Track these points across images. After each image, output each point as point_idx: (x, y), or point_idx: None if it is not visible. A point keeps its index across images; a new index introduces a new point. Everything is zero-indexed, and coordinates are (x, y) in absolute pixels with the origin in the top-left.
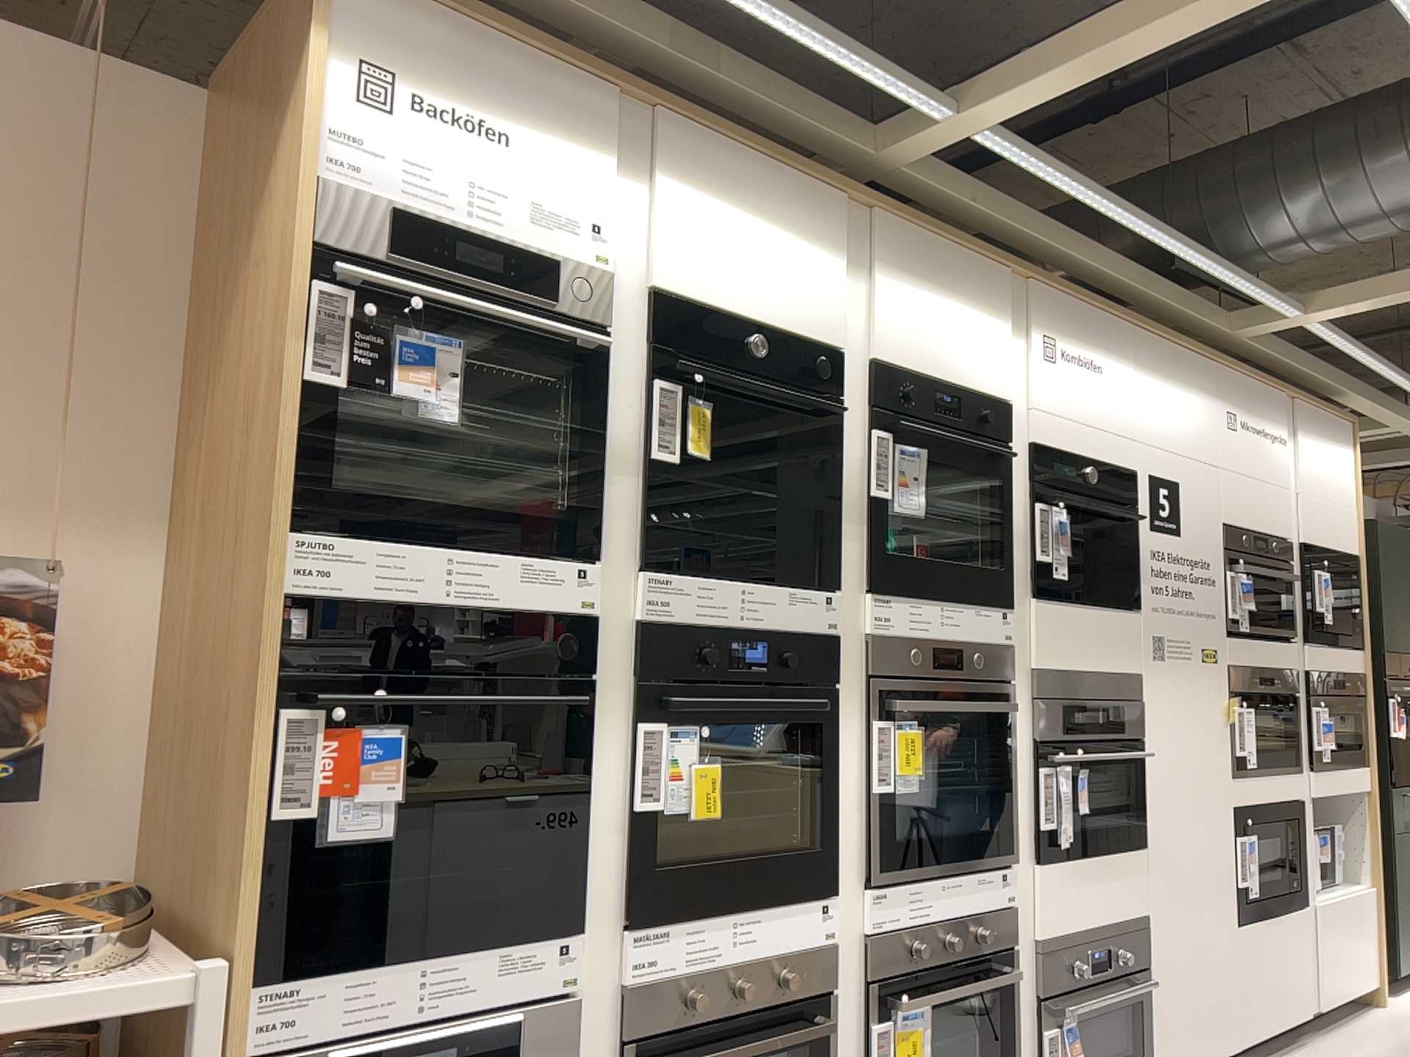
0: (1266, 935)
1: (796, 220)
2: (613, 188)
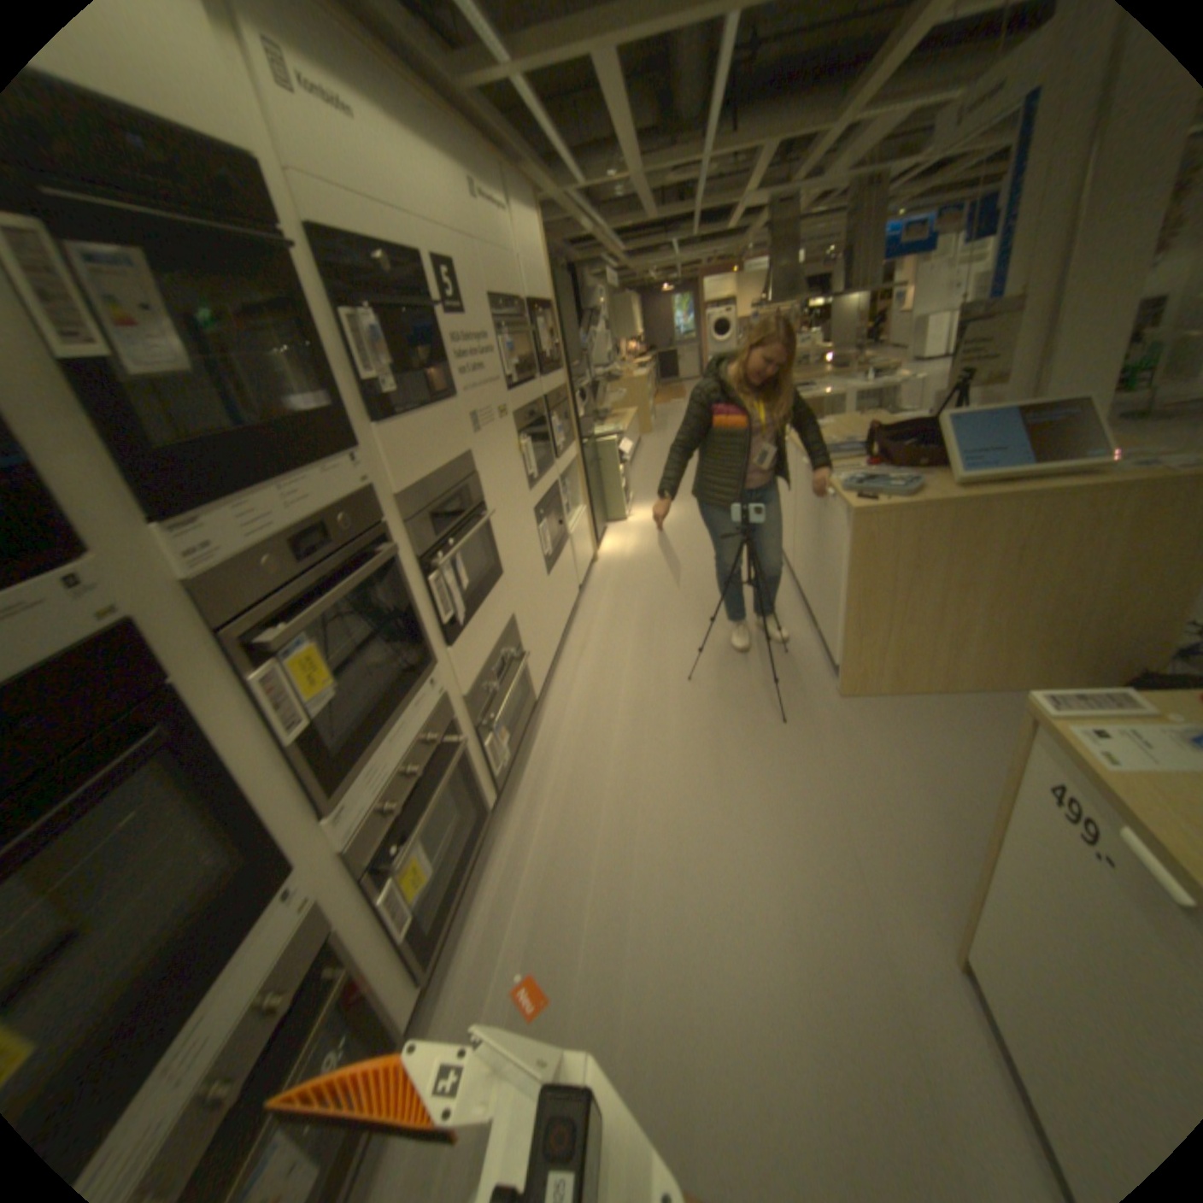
0: (566, 571)
1: None
2: None
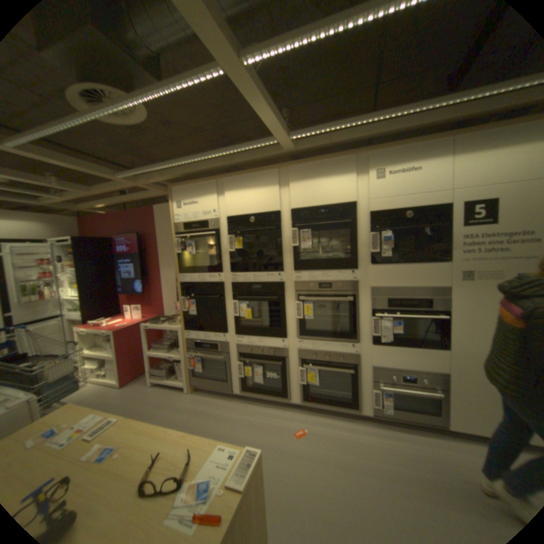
0: None
1: (261, 180)
2: (213, 198)
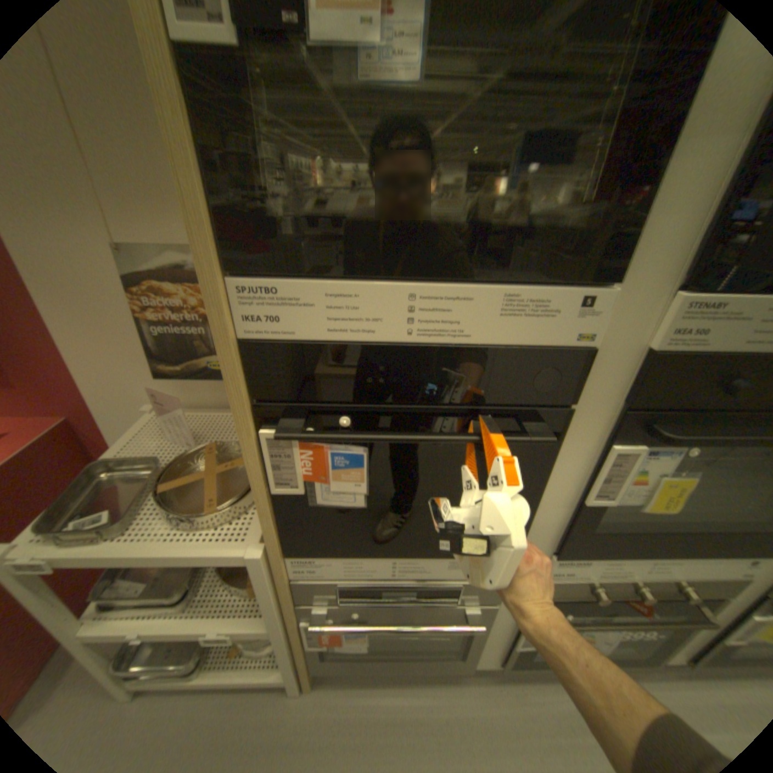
0: None
1: None
2: None
